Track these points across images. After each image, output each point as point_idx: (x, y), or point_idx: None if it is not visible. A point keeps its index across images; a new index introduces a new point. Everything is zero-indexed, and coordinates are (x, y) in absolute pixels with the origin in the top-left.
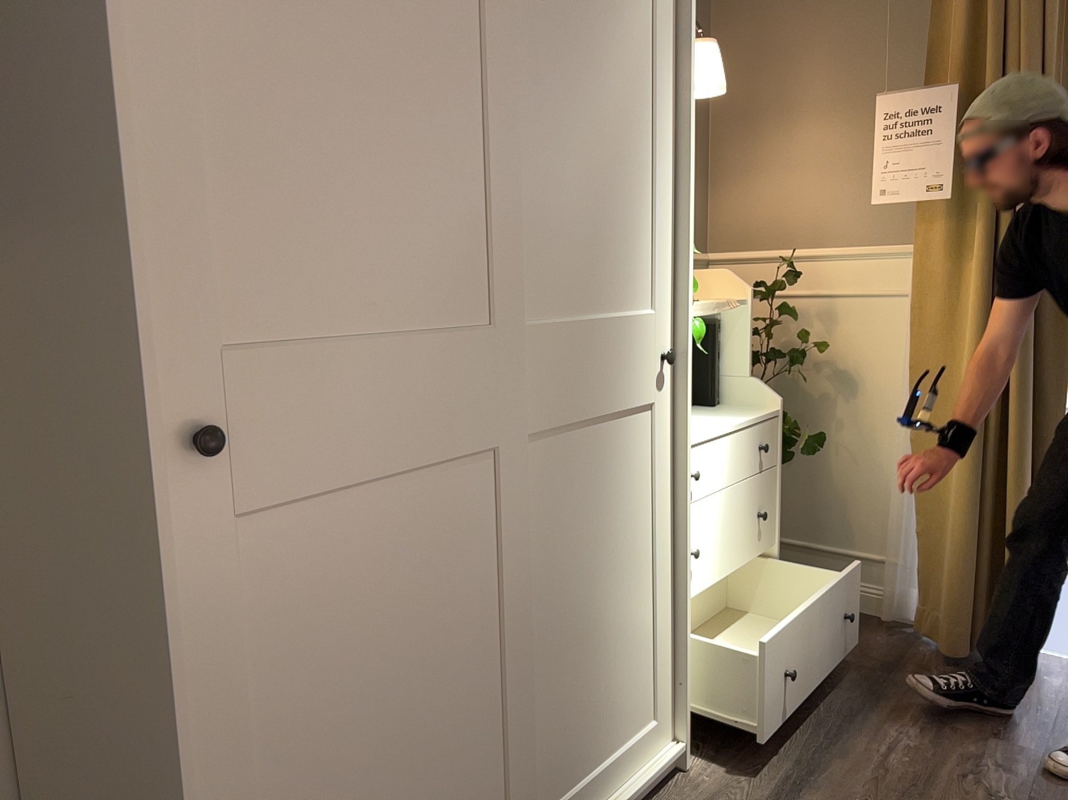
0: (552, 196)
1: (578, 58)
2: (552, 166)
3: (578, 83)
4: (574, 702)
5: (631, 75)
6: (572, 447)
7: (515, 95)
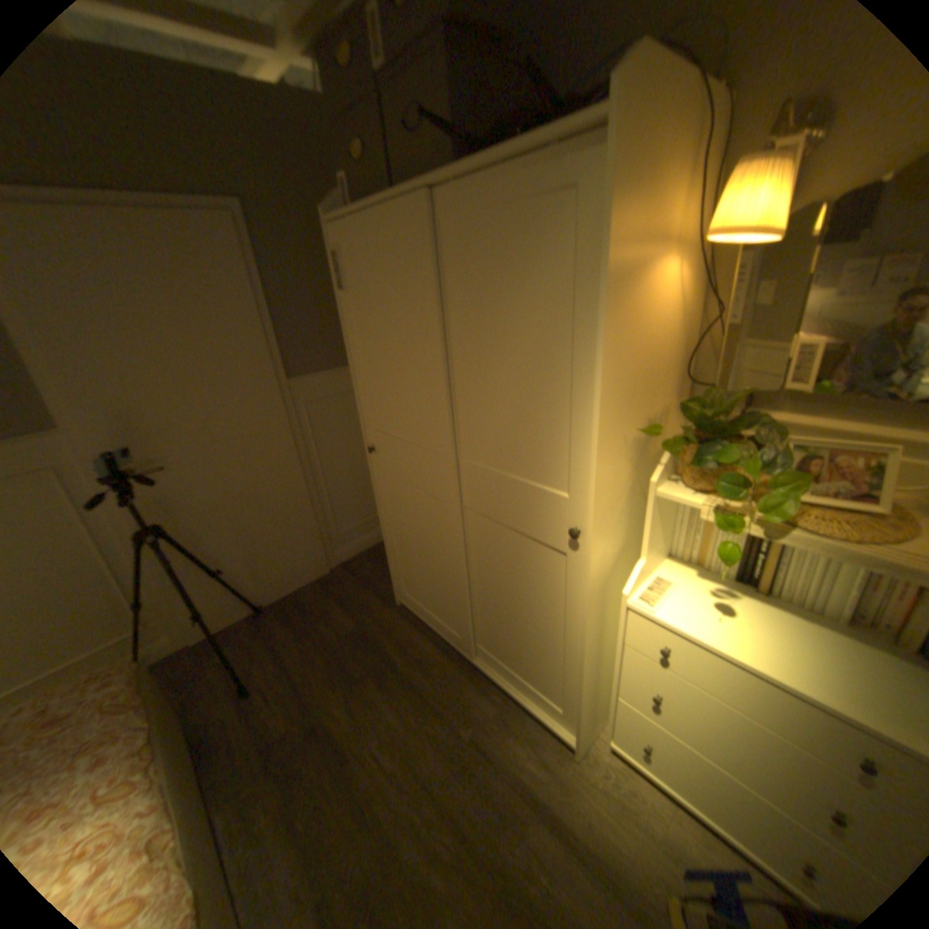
0: (477, 405)
1: (491, 323)
2: (476, 389)
3: (491, 339)
4: (499, 633)
5: (542, 322)
6: (494, 530)
7: (448, 354)
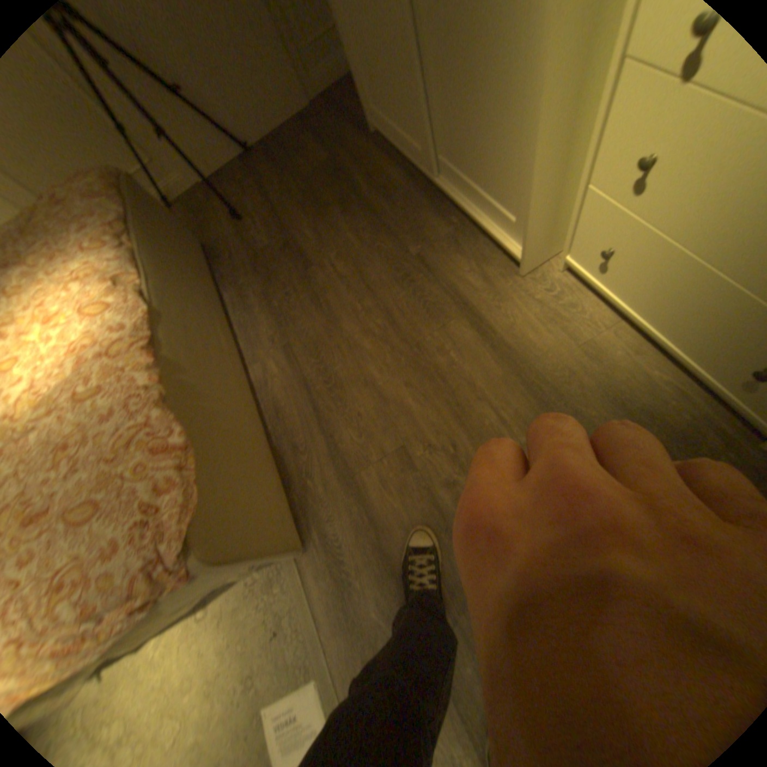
0: None
1: None
2: None
3: None
4: (455, 123)
5: None
6: None
7: None
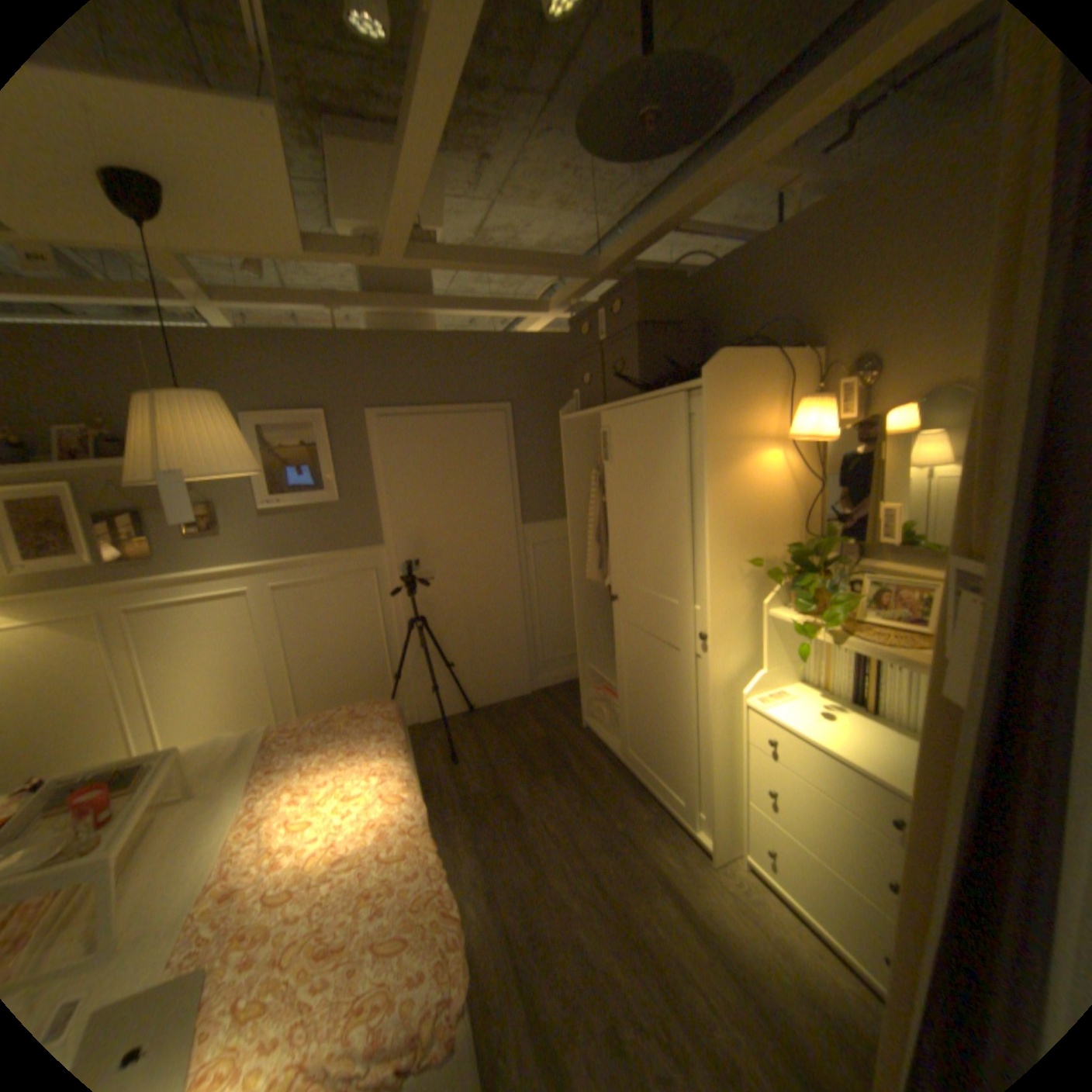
0: (647, 545)
1: (655, 490)
2: (646, 533)
3: (655, 500)
4: (661, 744)
5: (682, 490)
6: (657, 644)
7: (631, 509)
